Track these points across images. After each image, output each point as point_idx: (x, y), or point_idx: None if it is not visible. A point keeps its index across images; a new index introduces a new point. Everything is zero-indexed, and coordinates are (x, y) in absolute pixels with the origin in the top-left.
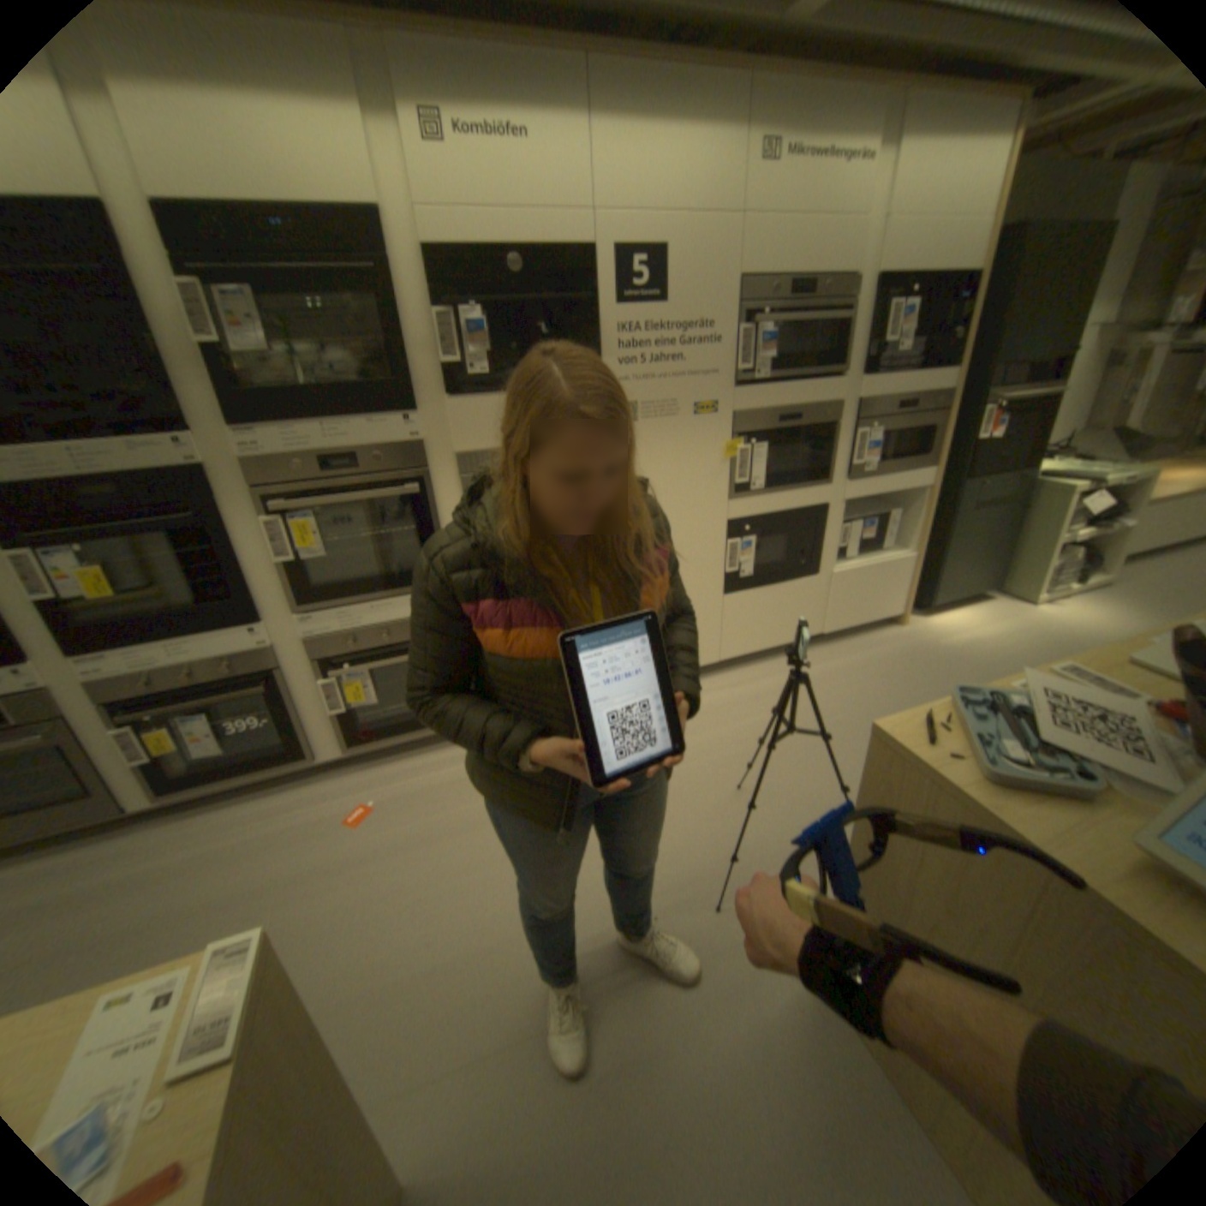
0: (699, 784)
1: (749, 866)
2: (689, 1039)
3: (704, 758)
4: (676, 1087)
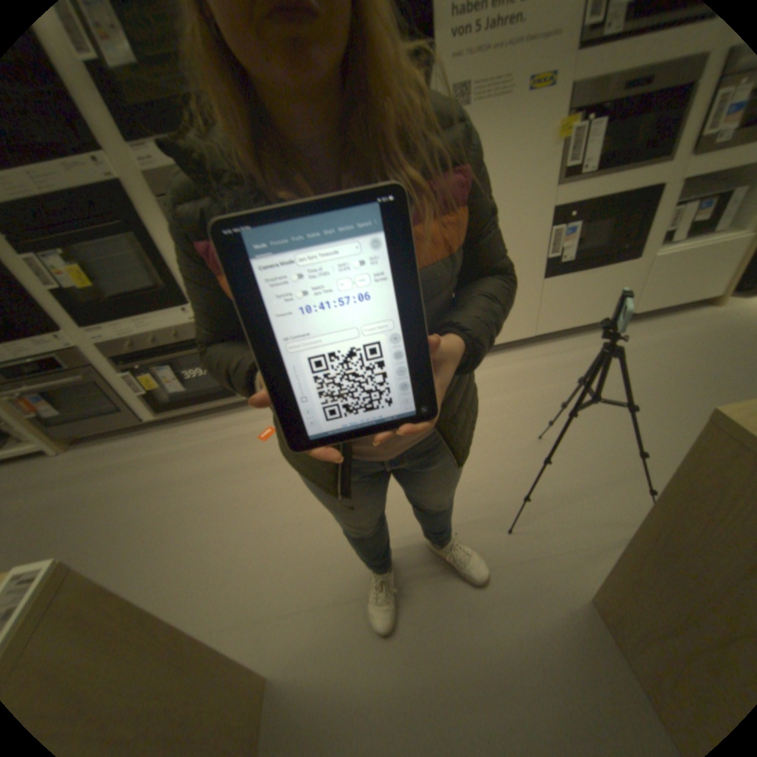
0: (507, 431)
1: (542, 500)
2: (475, 625)
3: (513, 411)
4: (460, 659)
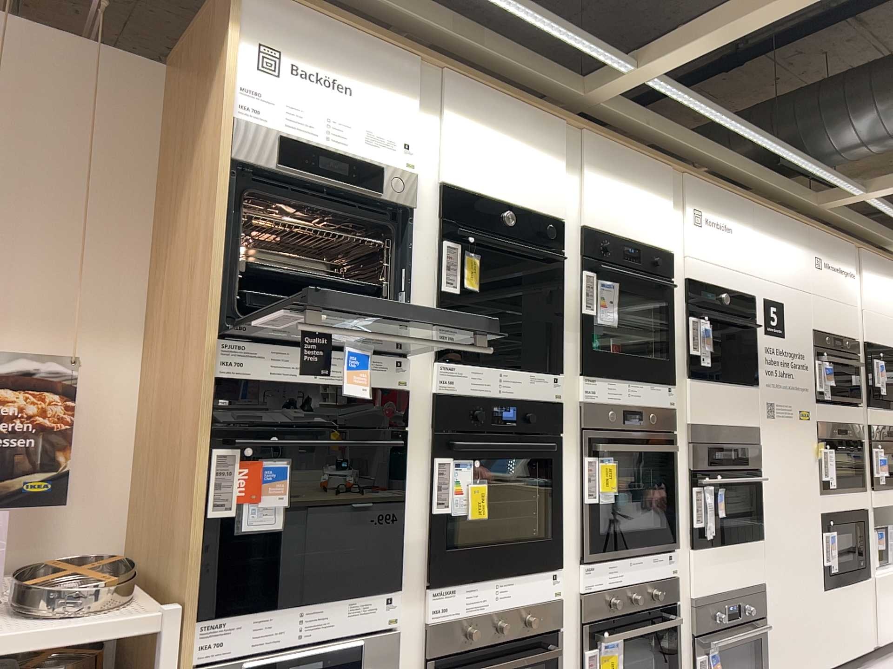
0: None
1: None
2: None
3: None
4: None
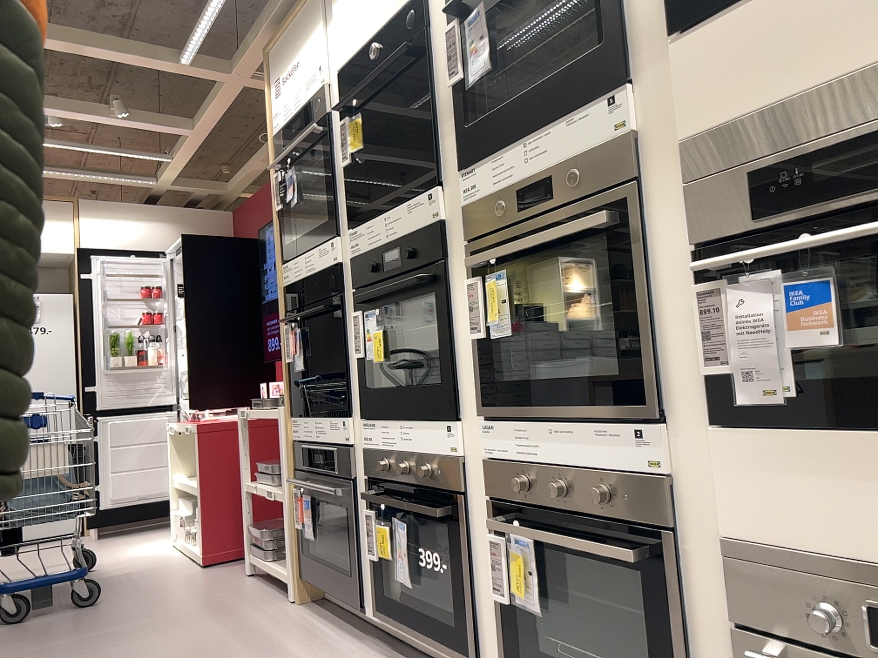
0: None
1: None
2: None
3: None
4: None
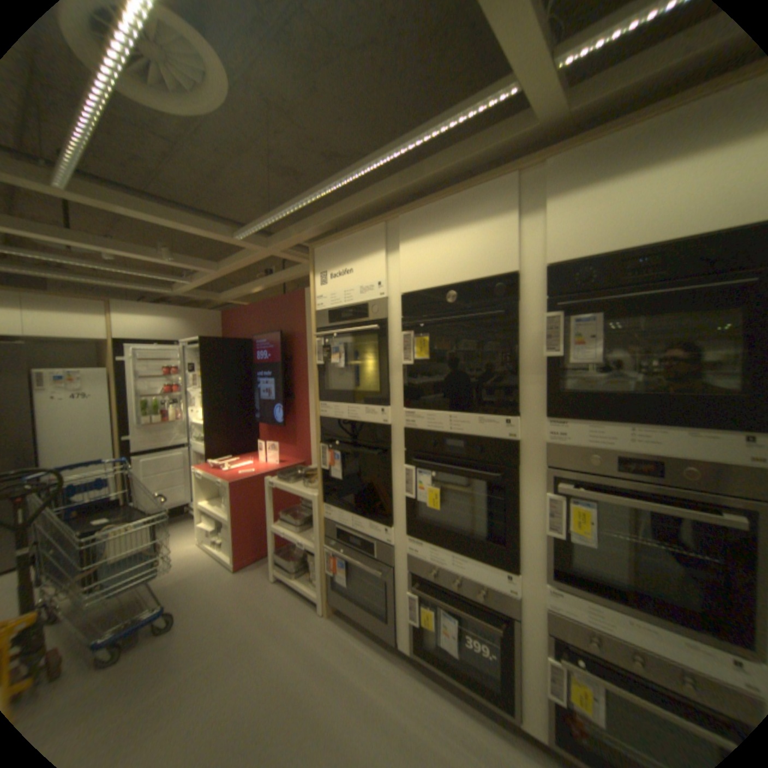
0: None
1: None
2: None
3: None
4: None
